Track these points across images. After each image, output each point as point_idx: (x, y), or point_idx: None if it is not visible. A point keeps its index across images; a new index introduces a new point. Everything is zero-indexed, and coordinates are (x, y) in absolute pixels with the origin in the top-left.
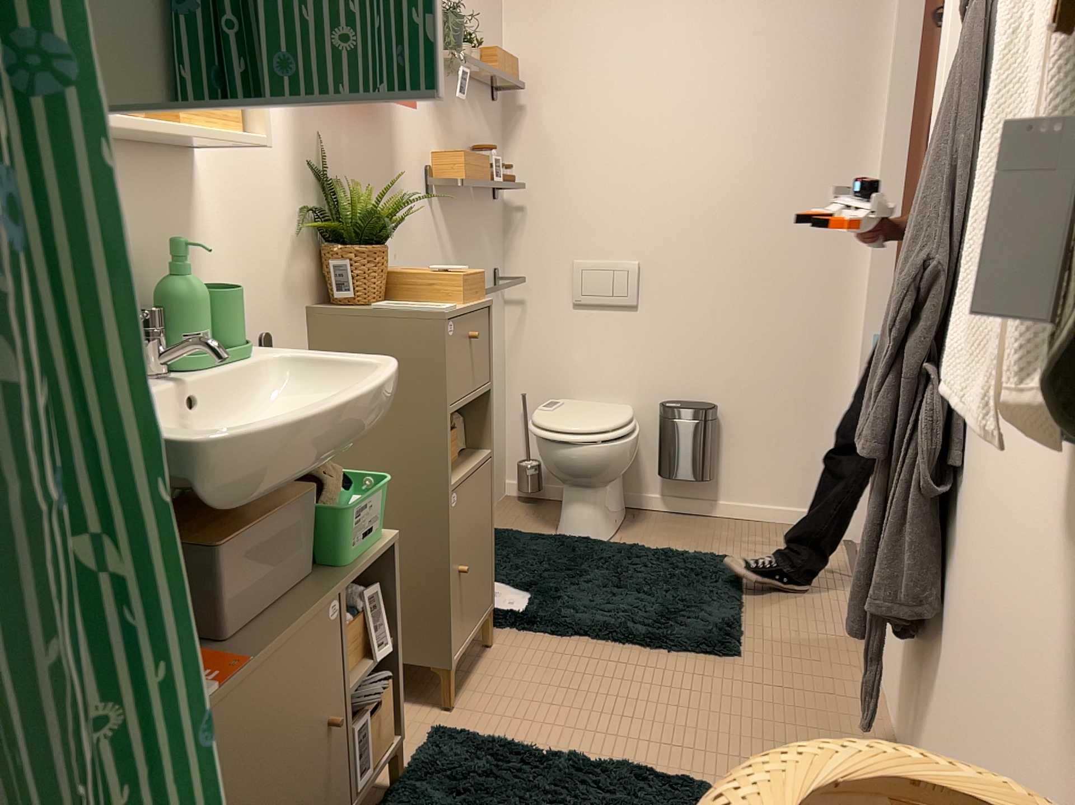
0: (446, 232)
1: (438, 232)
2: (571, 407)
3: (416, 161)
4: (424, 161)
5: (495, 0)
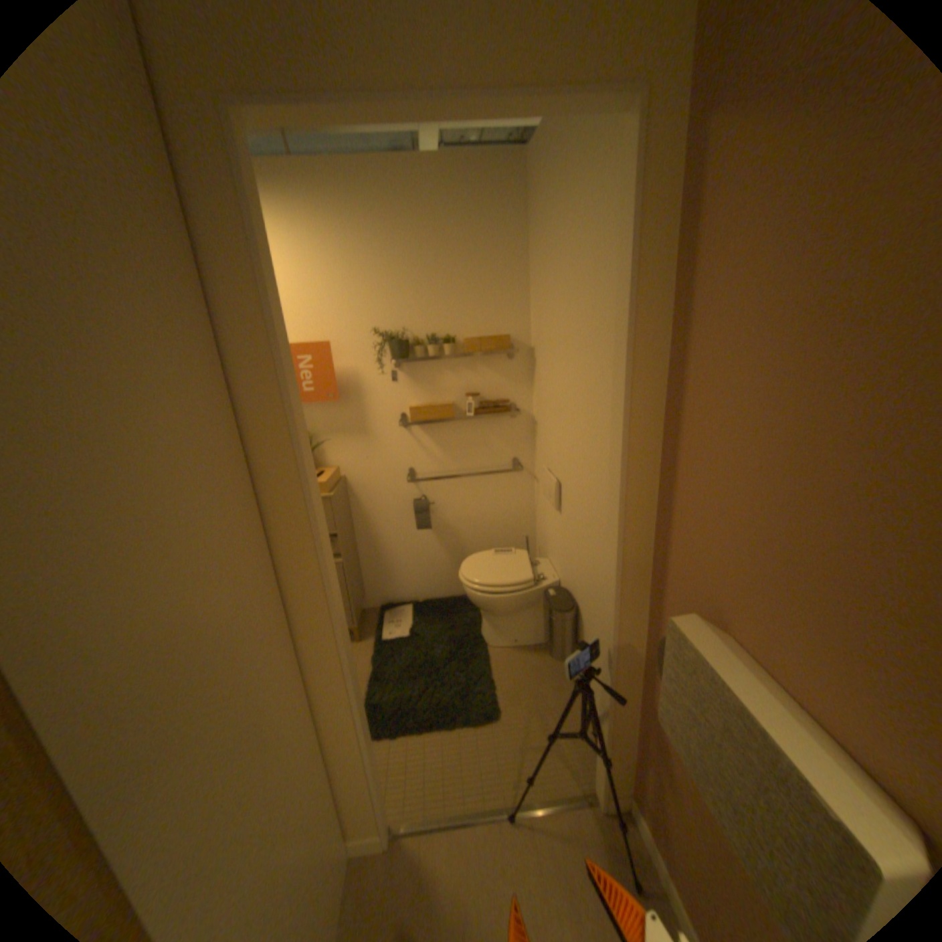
0: (428, 442)
1: (415, 443)
2: (511, 558)
3: (385, 411)
4: (396, 411)
5: (514, 287)
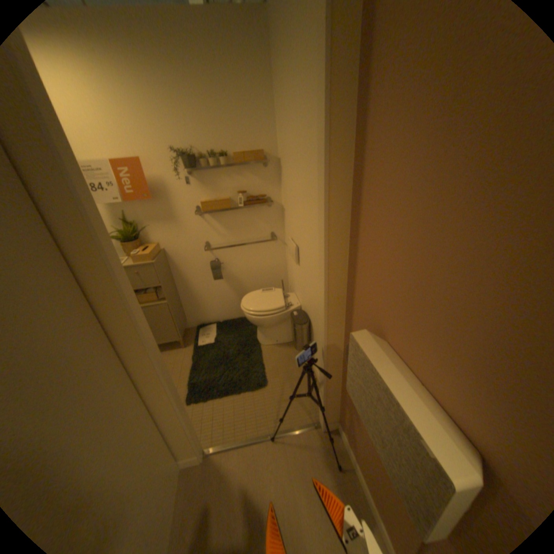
0: (216, 224)
1: (208, 225)
2: (272, 294)
3: (185, 205)
4: (192, 204)
5: (264, 115)
